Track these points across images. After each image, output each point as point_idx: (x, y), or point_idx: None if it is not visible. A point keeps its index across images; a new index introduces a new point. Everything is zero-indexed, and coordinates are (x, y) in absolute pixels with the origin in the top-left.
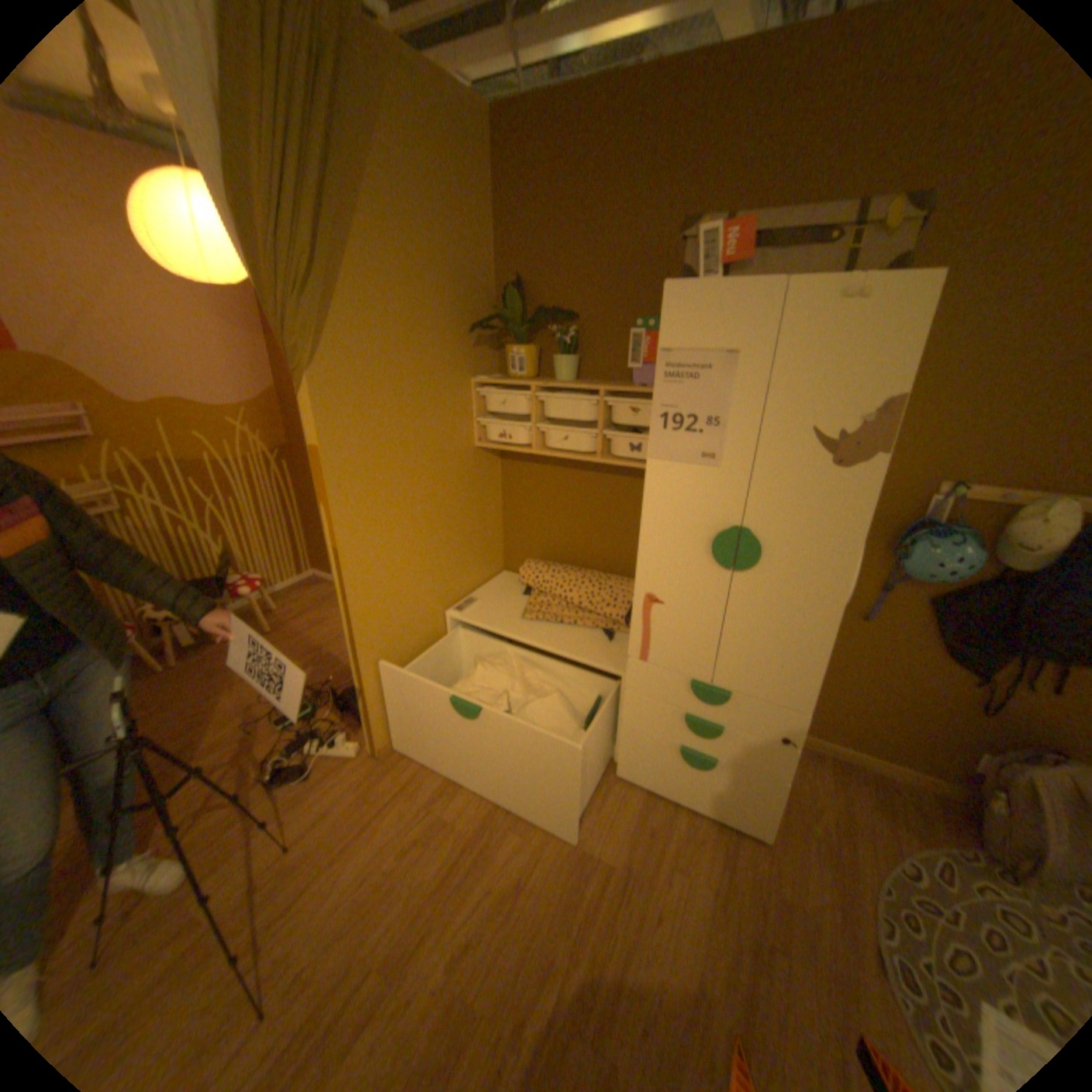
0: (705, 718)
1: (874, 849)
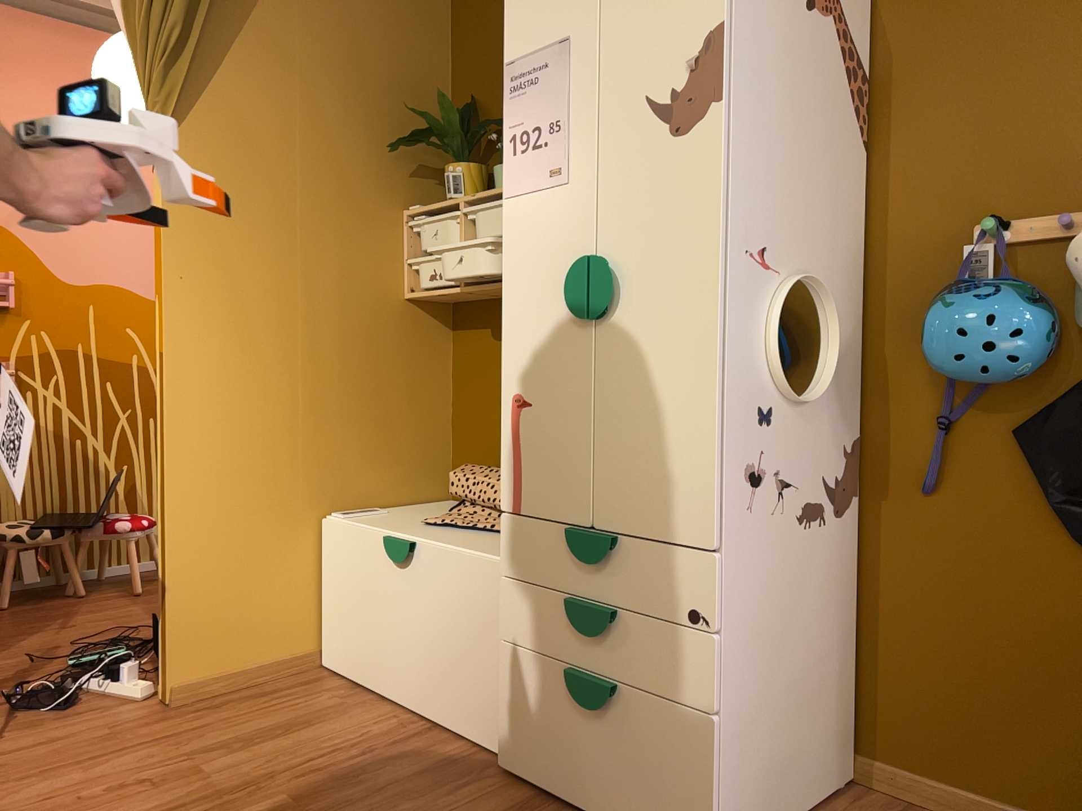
0: (592, 598)
1: None
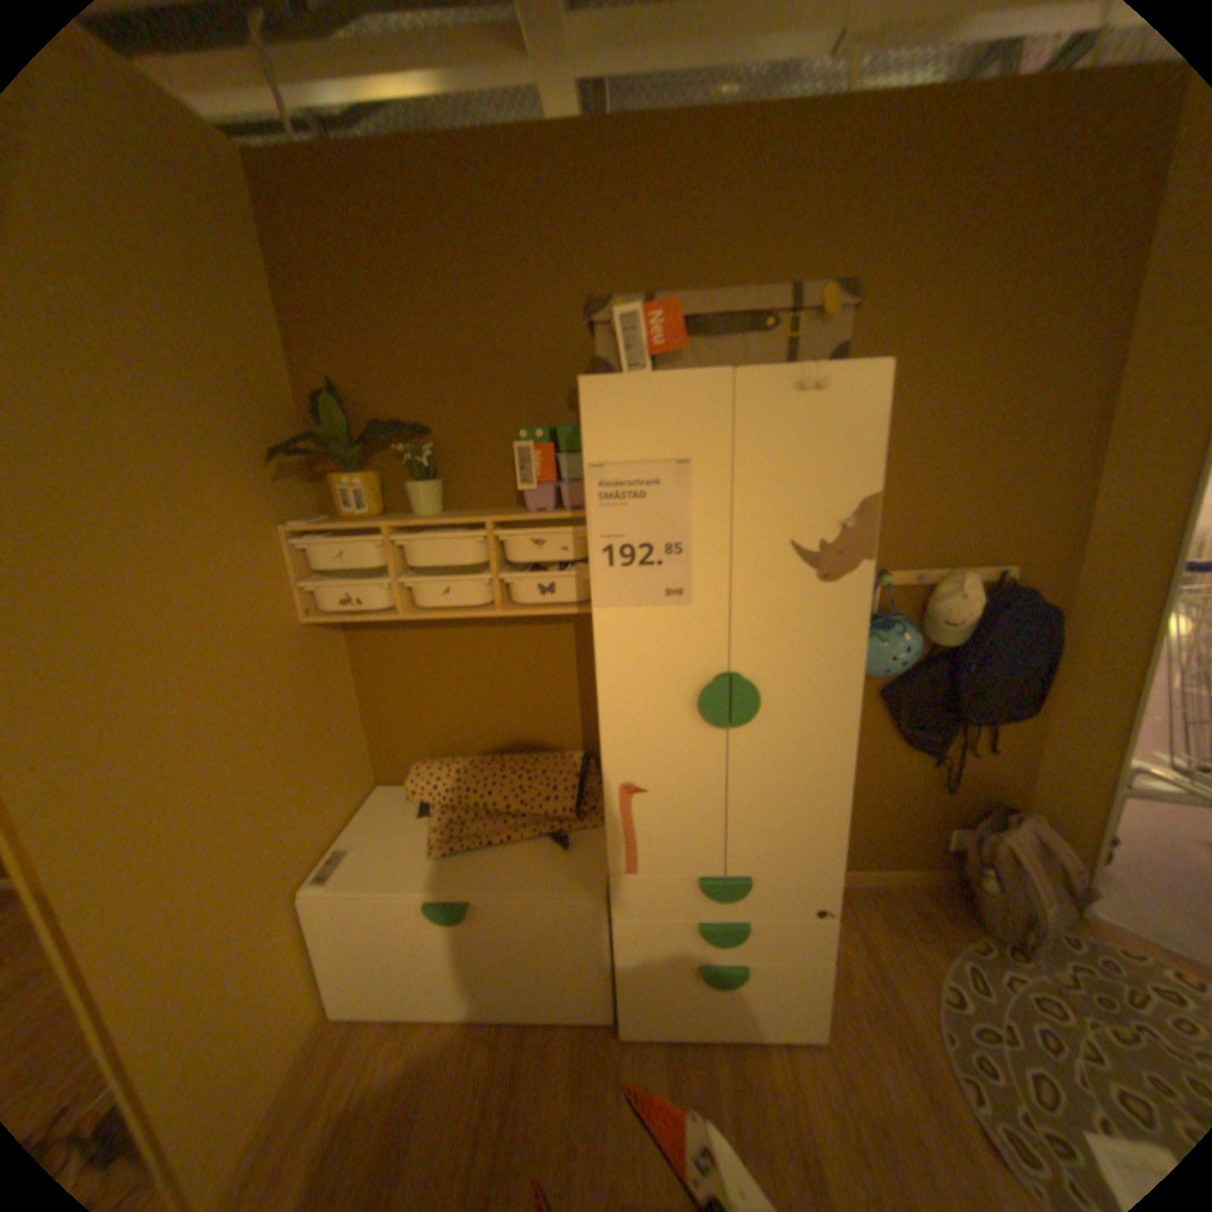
0: (724, 920)
1: (911, 987)
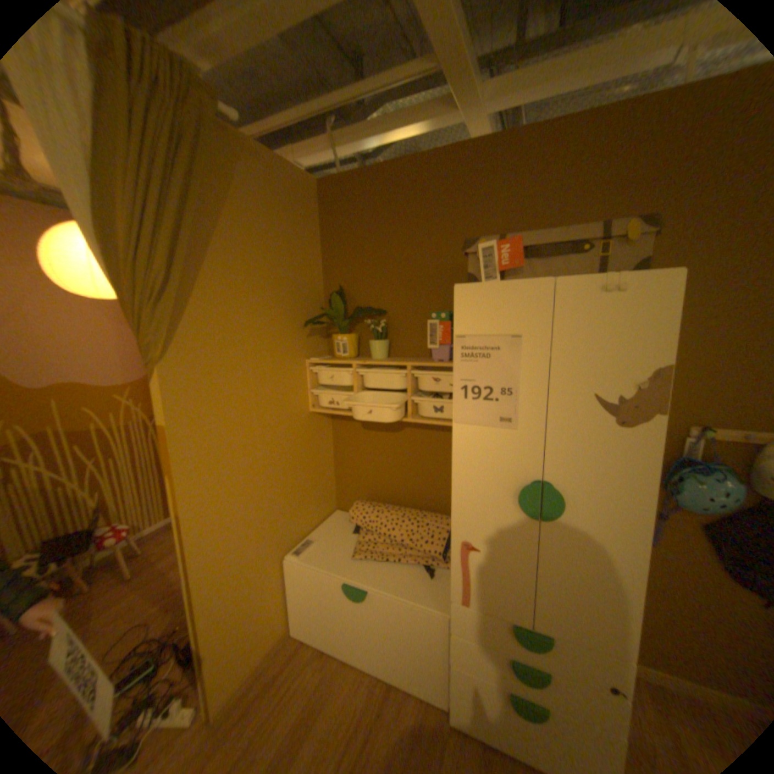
0: (531, 665)
1: None
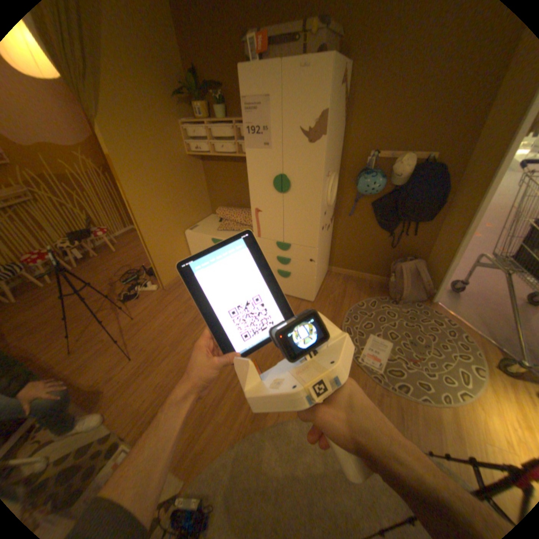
0: (283, 256)
1: (350, 299)
